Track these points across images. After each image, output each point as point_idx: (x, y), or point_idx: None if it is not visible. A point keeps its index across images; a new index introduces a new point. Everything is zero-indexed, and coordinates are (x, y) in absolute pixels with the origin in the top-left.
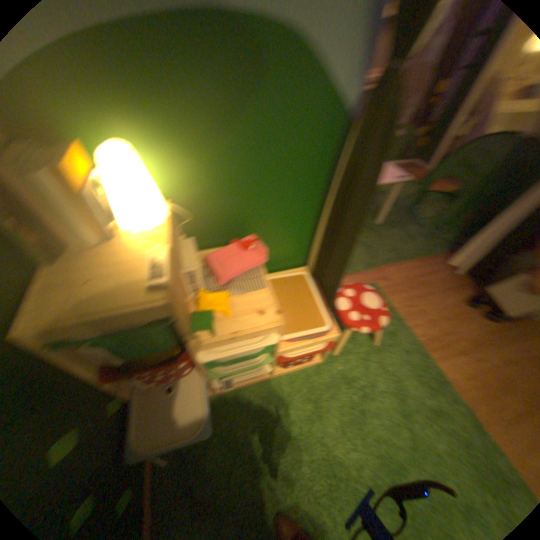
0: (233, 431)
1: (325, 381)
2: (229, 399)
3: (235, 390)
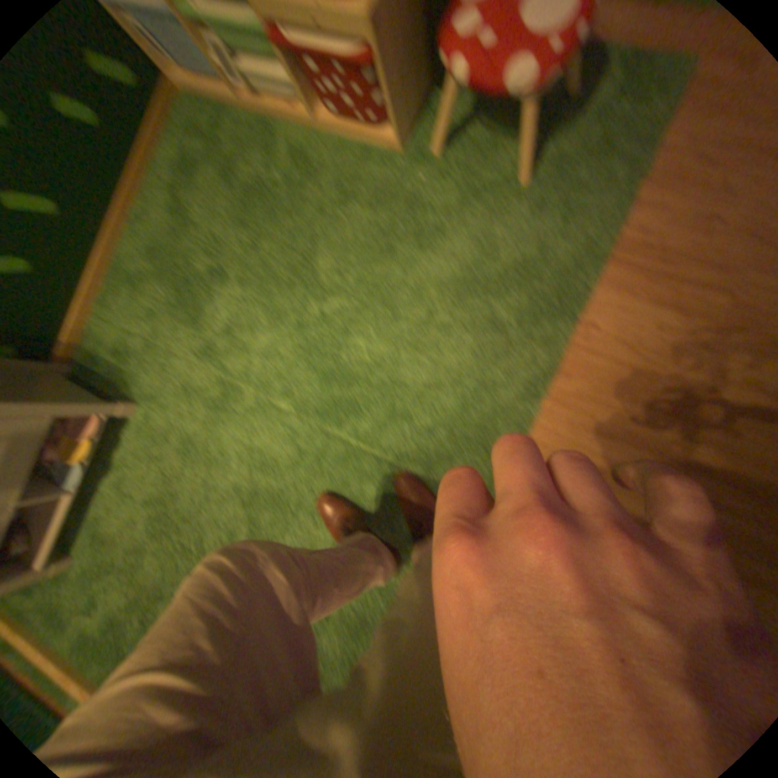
0: (235, 158)
1: (383, 178)
2: (253, 120)
3: (265, 112)
